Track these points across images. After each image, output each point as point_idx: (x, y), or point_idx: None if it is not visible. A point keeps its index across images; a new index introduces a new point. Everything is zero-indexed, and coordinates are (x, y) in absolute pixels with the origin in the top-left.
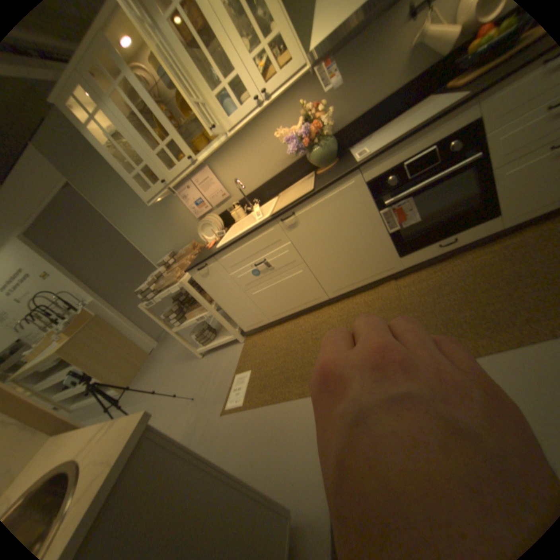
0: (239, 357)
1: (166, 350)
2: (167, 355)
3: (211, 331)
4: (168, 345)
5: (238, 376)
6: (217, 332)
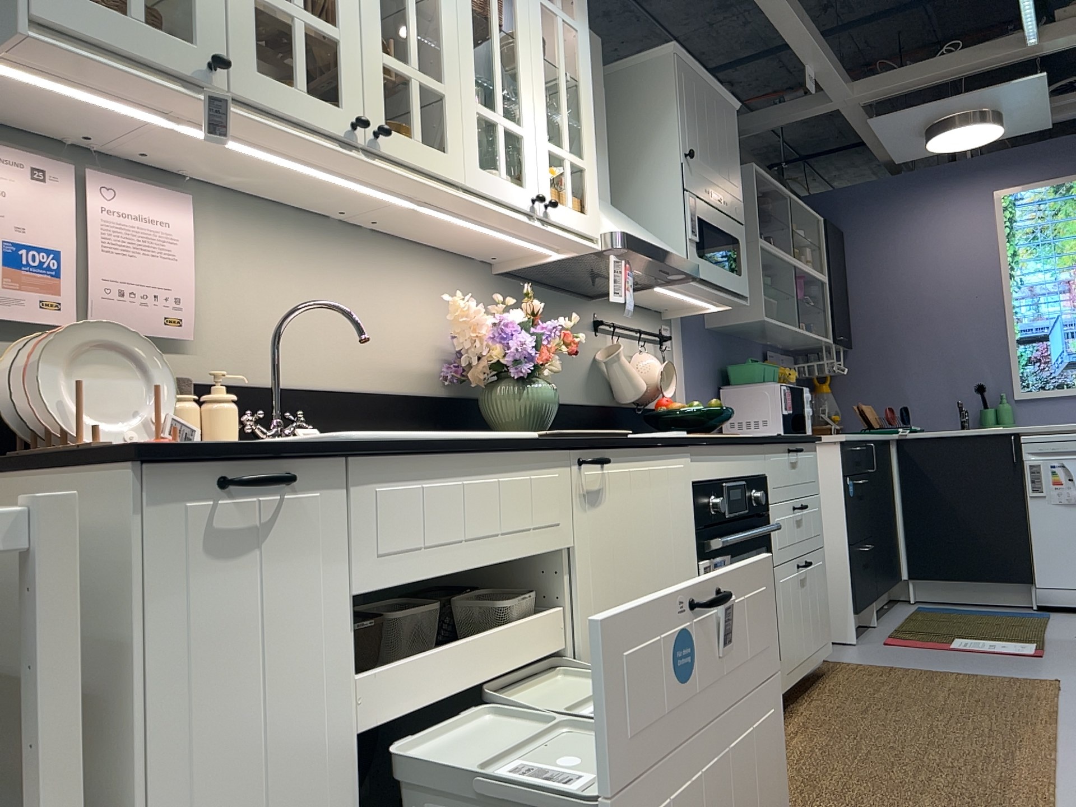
0: None
1: None
2: None
3: None
4: None
5: None
6: None
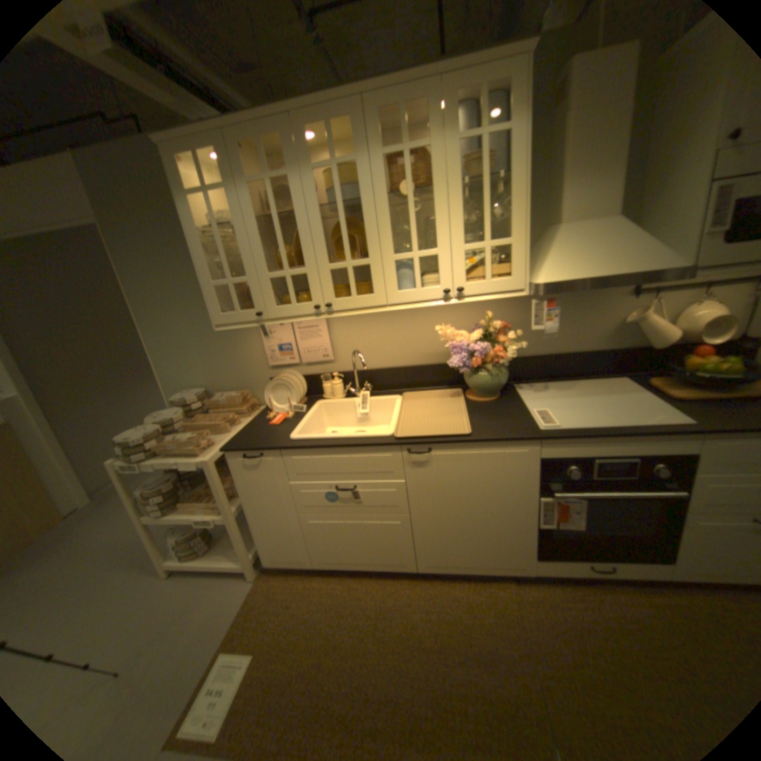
0: (235, 616)
1: (100, 527)
2: (97, 538)
3: (204, 540)
4: (108, 518)
5: (223, 661)
6: (211, 545)
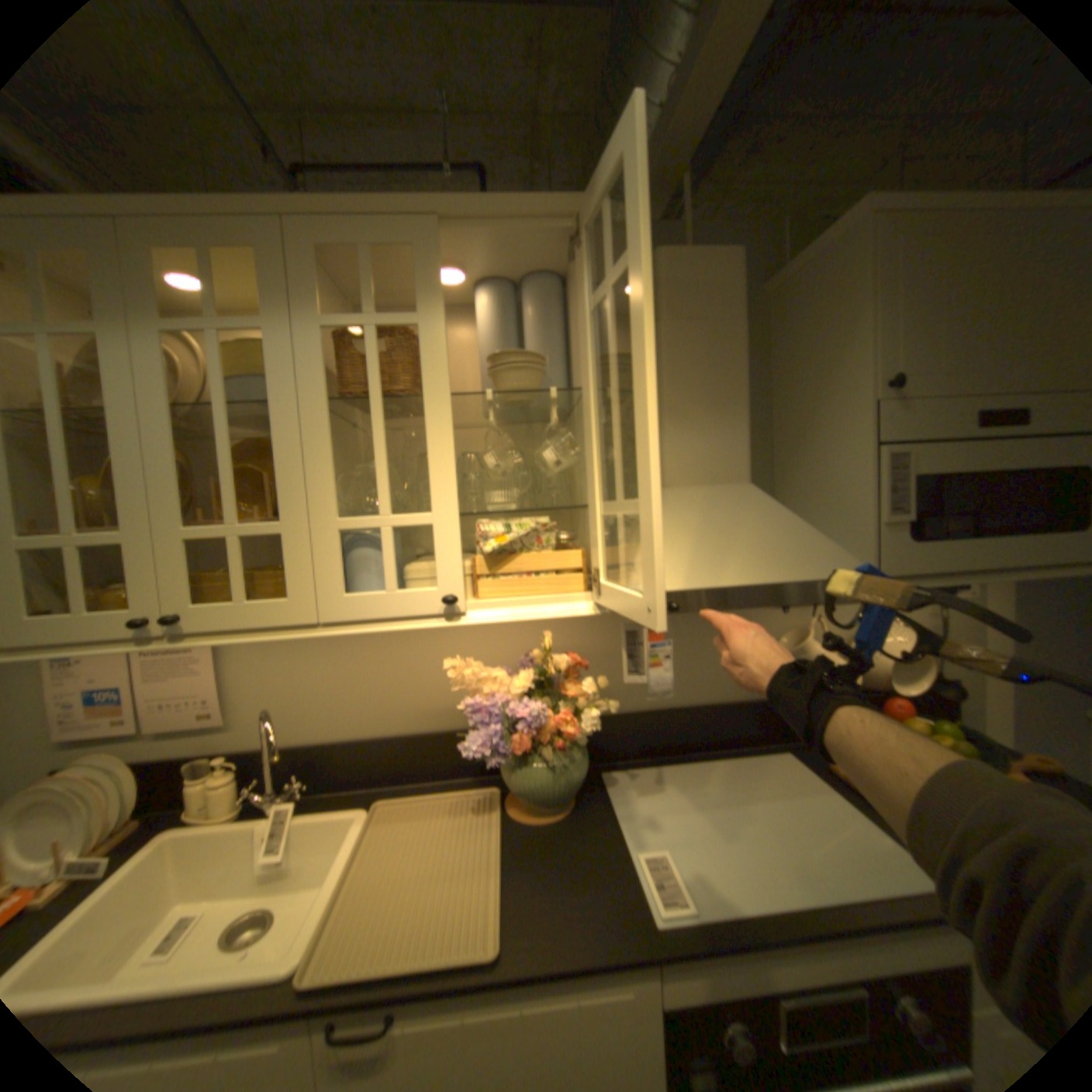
0: None
1: None
2: None
3: None
4: None
5: None
6: None
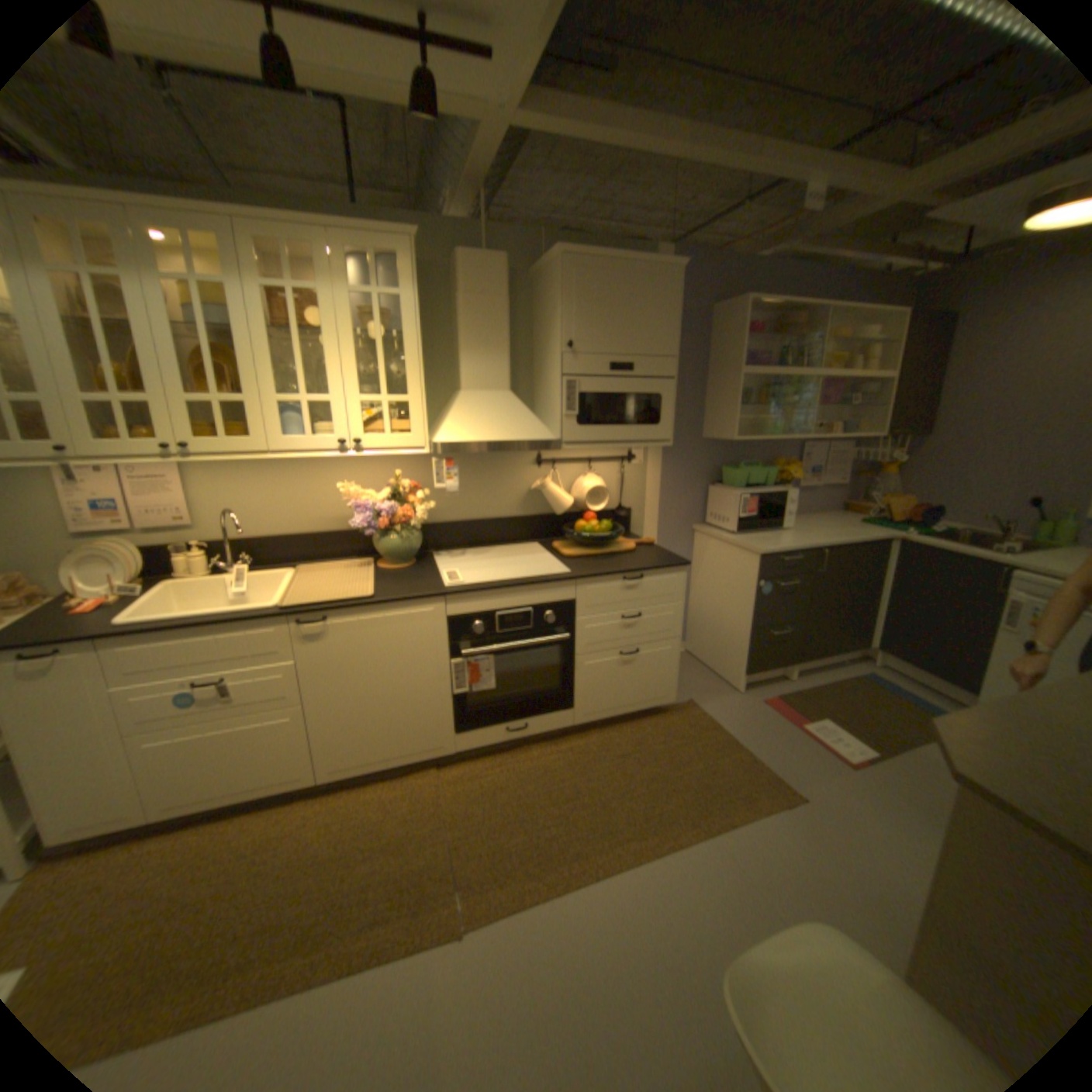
0: None
1: None
2: None
3: None
4: None
5: None
6: None
